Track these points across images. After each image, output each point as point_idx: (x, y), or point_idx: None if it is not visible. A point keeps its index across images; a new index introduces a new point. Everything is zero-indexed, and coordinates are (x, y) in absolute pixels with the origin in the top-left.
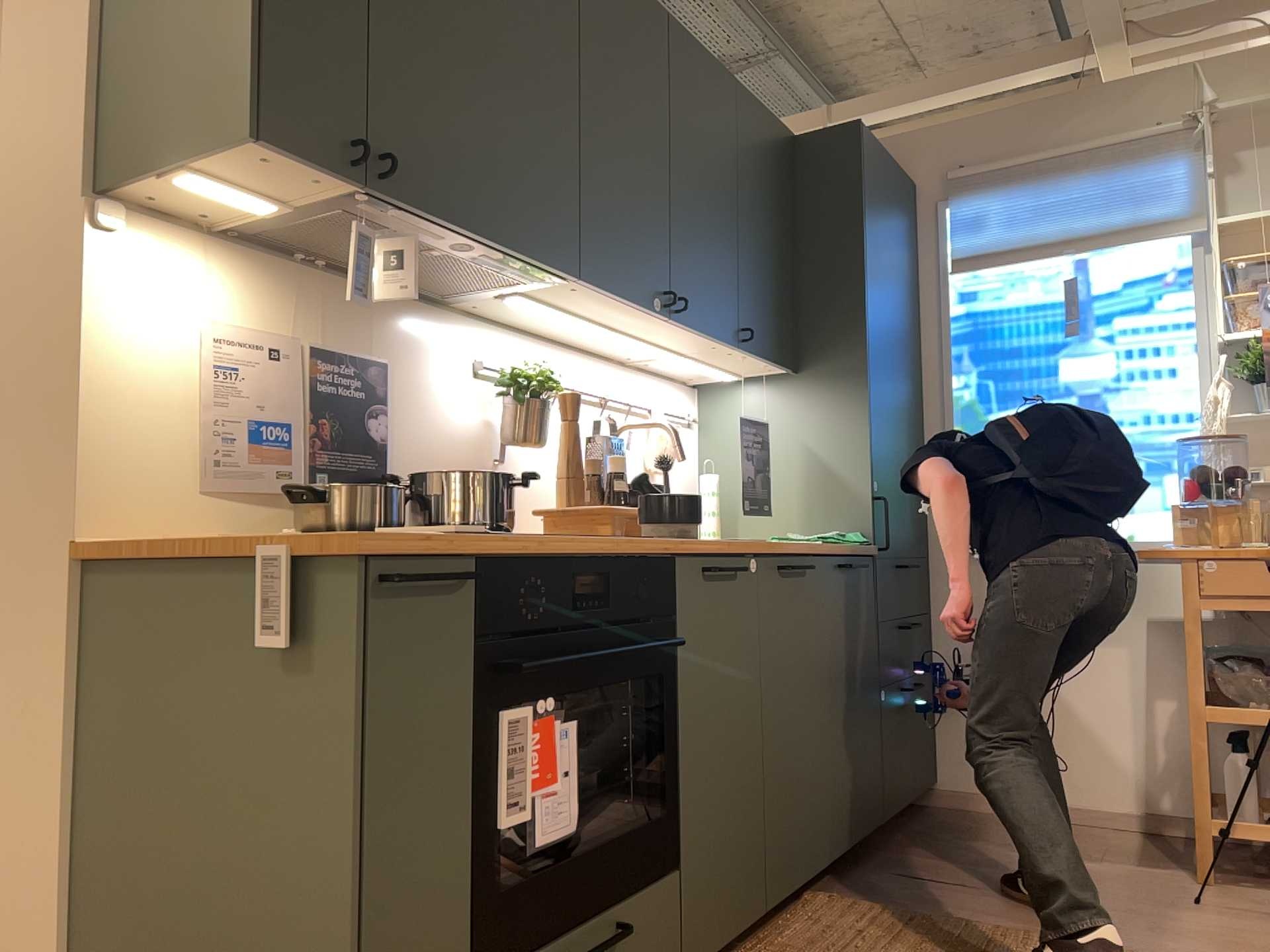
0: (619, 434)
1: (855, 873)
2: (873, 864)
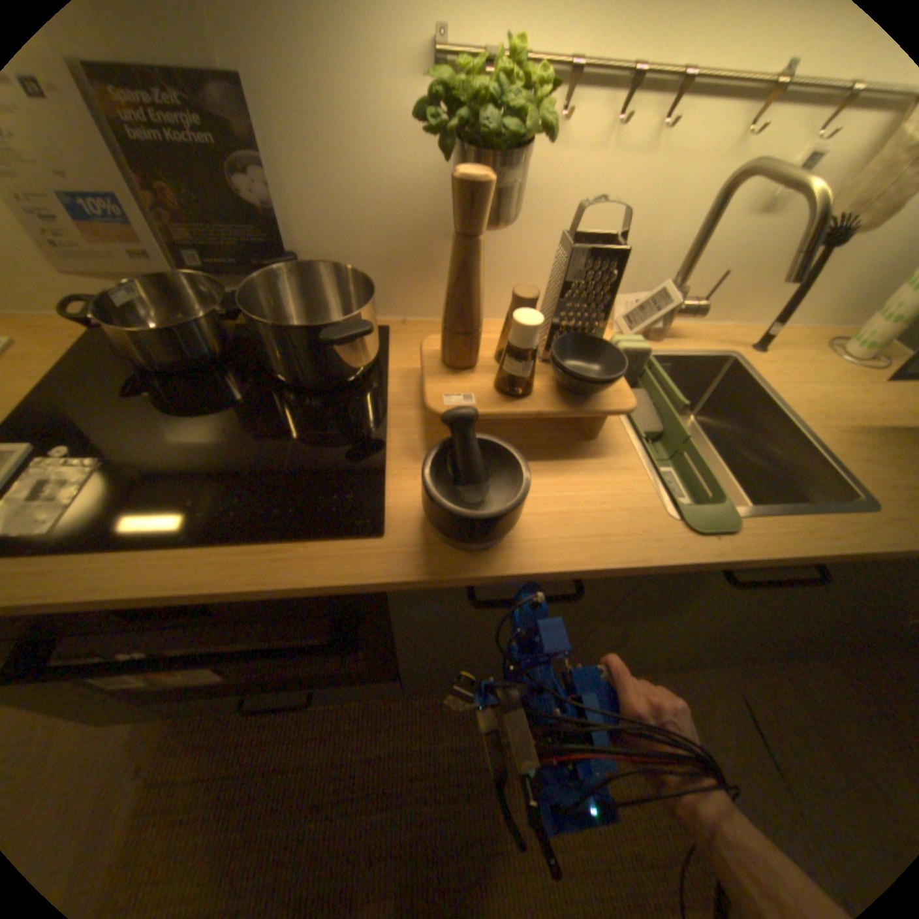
0: (739, 180)
1: (716, 668)
2: (746, 672)
